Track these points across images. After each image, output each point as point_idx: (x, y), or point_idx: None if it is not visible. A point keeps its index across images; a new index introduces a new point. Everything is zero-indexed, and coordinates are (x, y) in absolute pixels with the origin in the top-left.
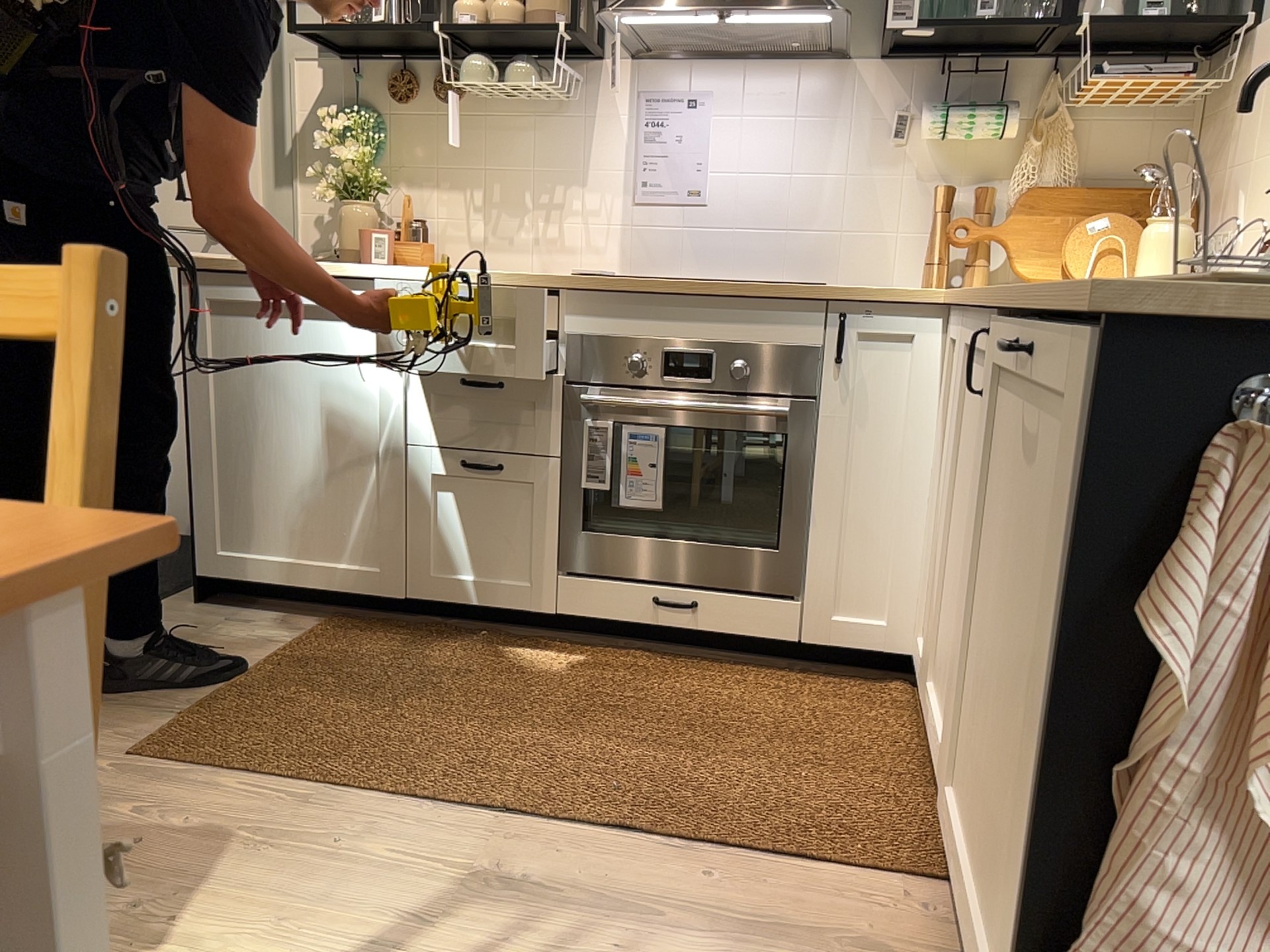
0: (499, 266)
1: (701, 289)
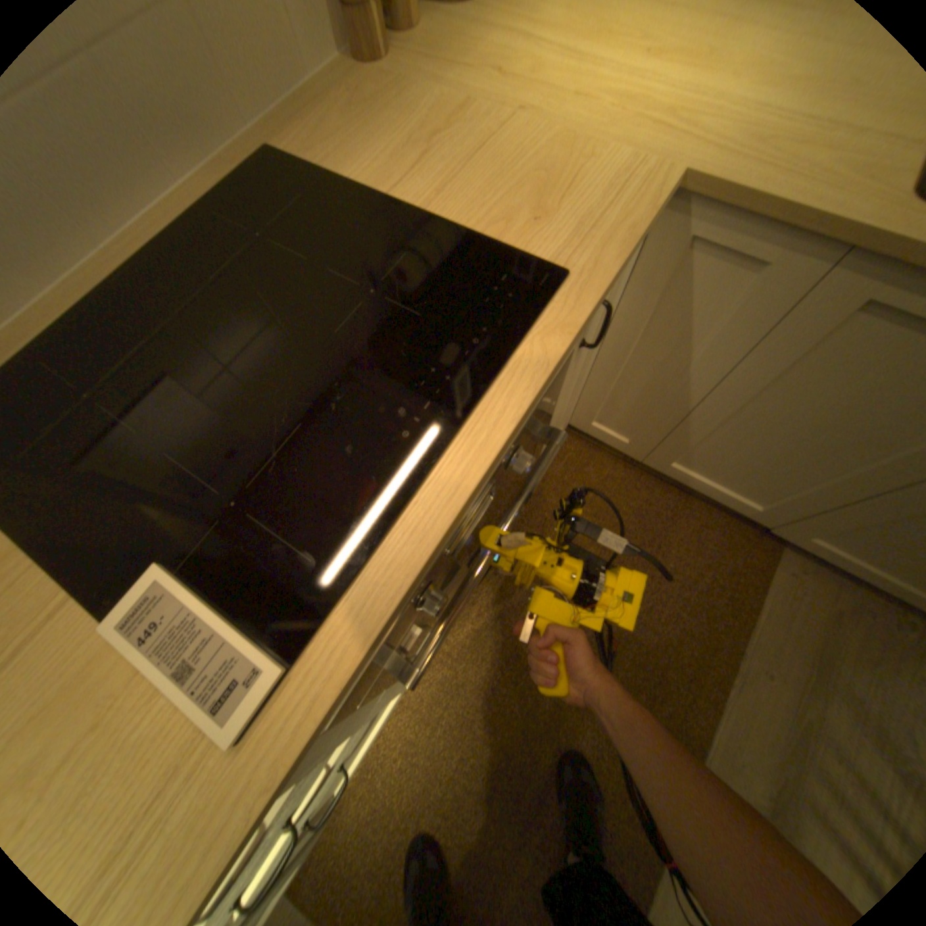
0: None
1: (480, 475)
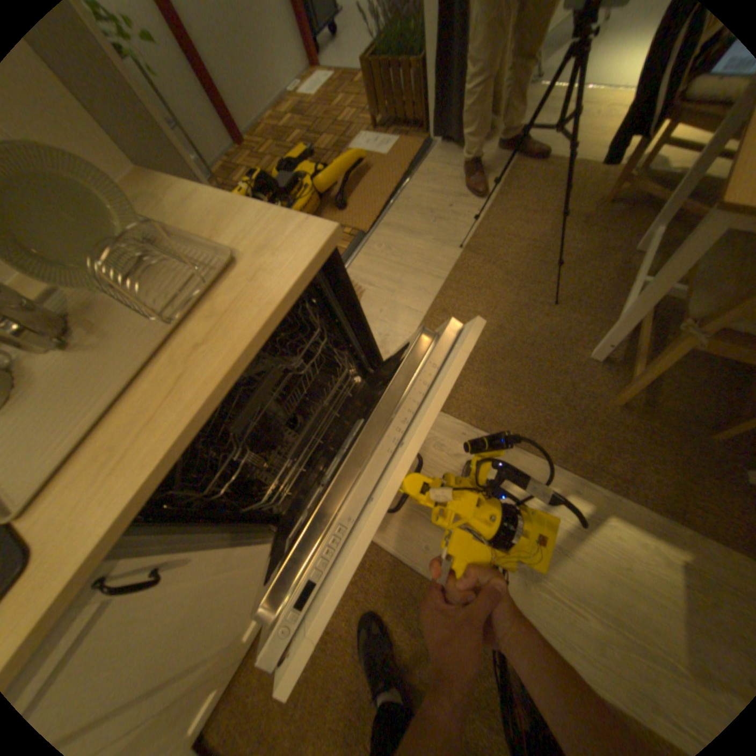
0: None
1: None
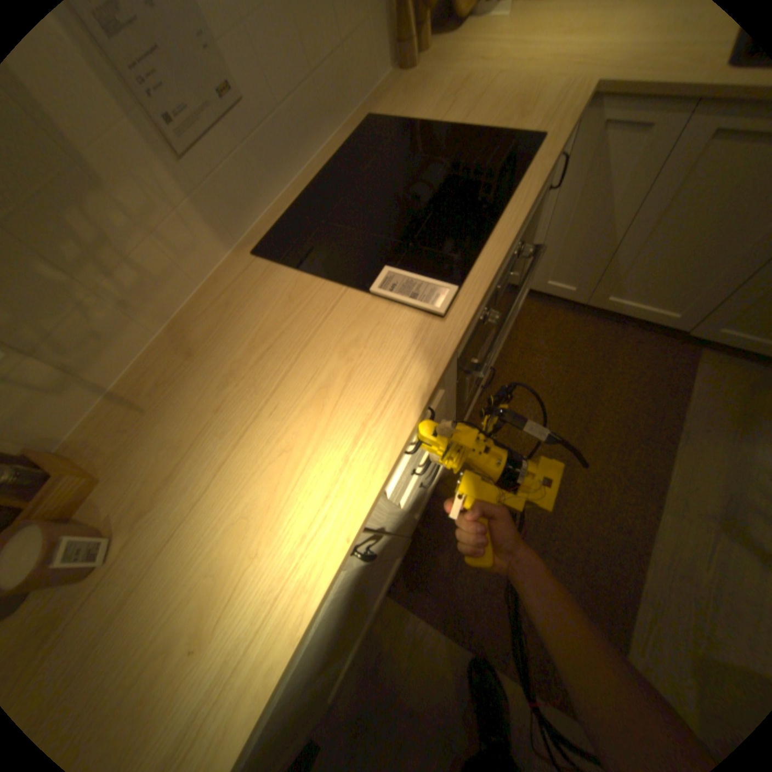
0: (113, 367)
1: (520, 221)
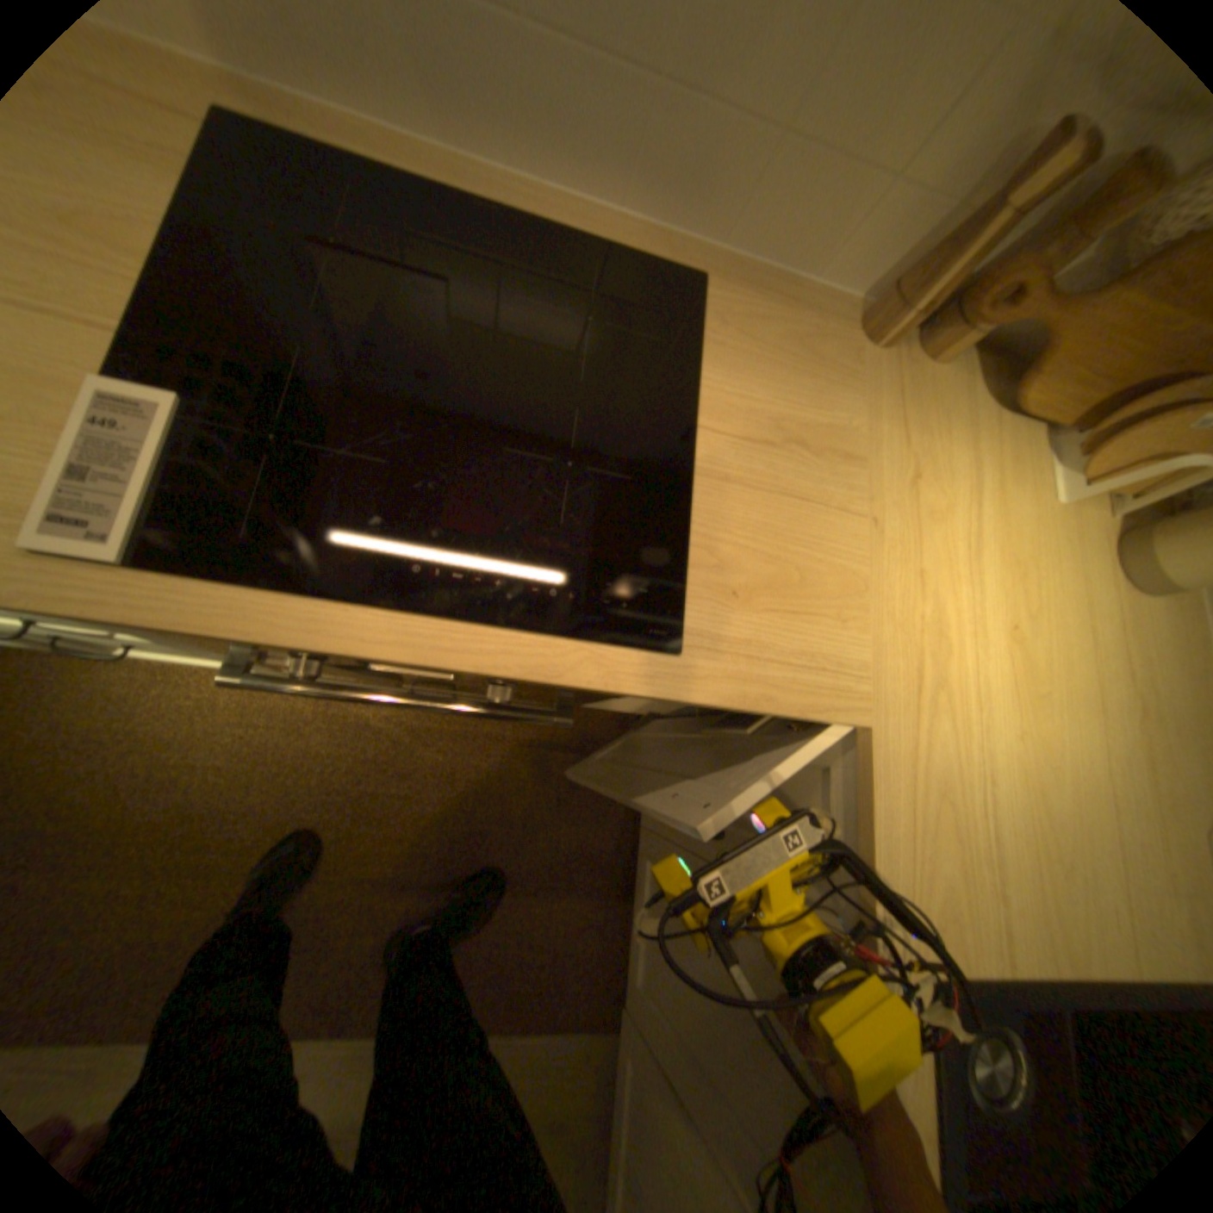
0: None
1: (413, 659)
